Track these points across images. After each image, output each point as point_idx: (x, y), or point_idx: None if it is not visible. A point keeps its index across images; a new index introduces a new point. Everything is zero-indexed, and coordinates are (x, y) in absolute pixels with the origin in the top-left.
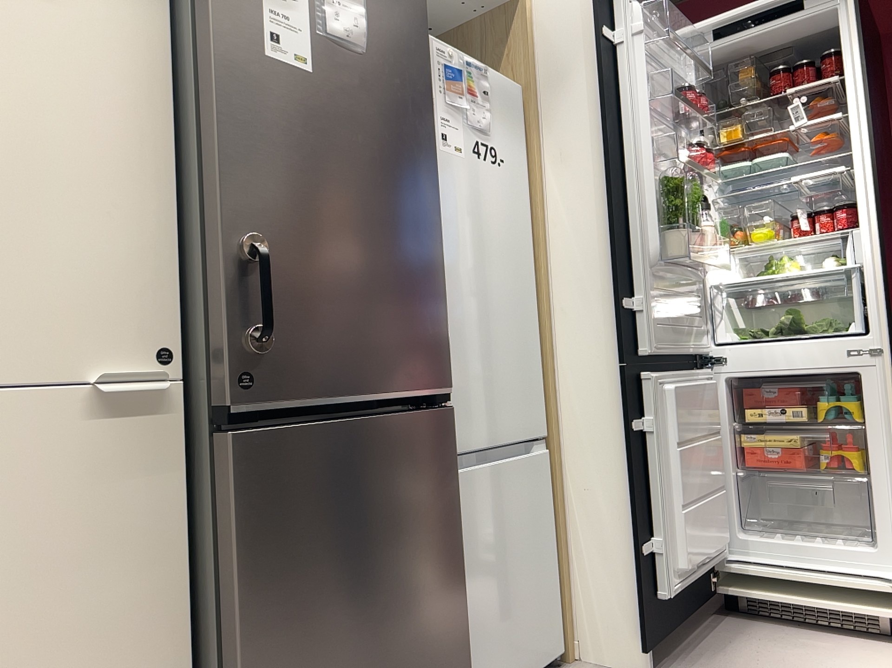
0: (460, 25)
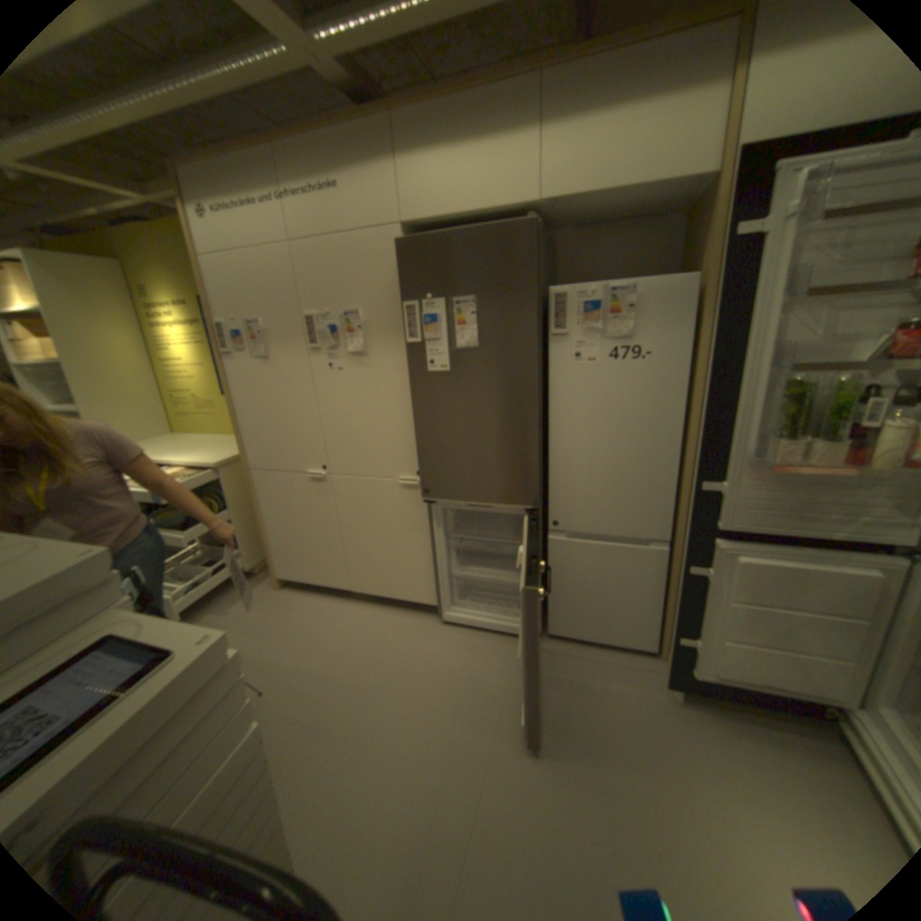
0: (702, 192)
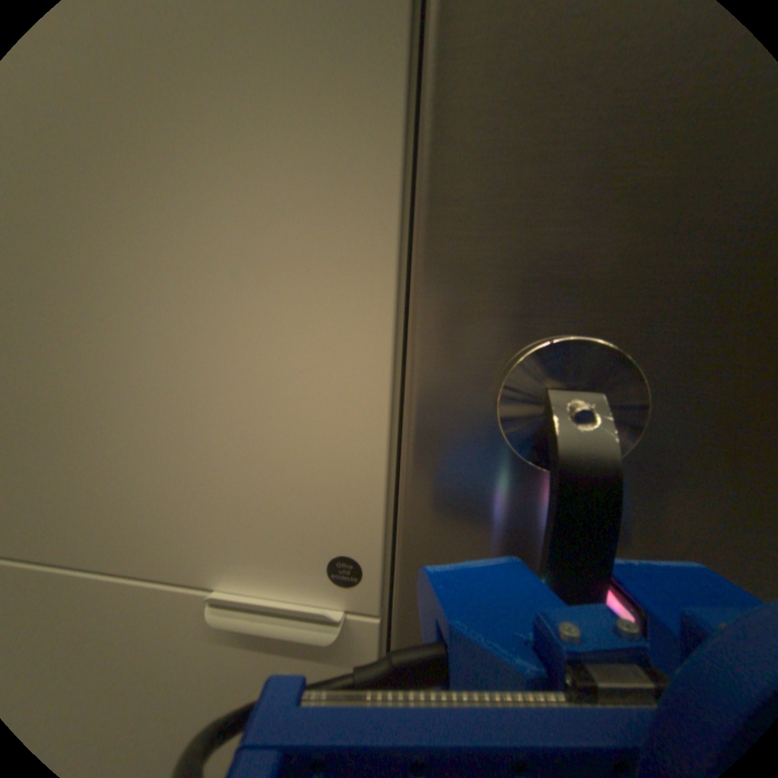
0: None
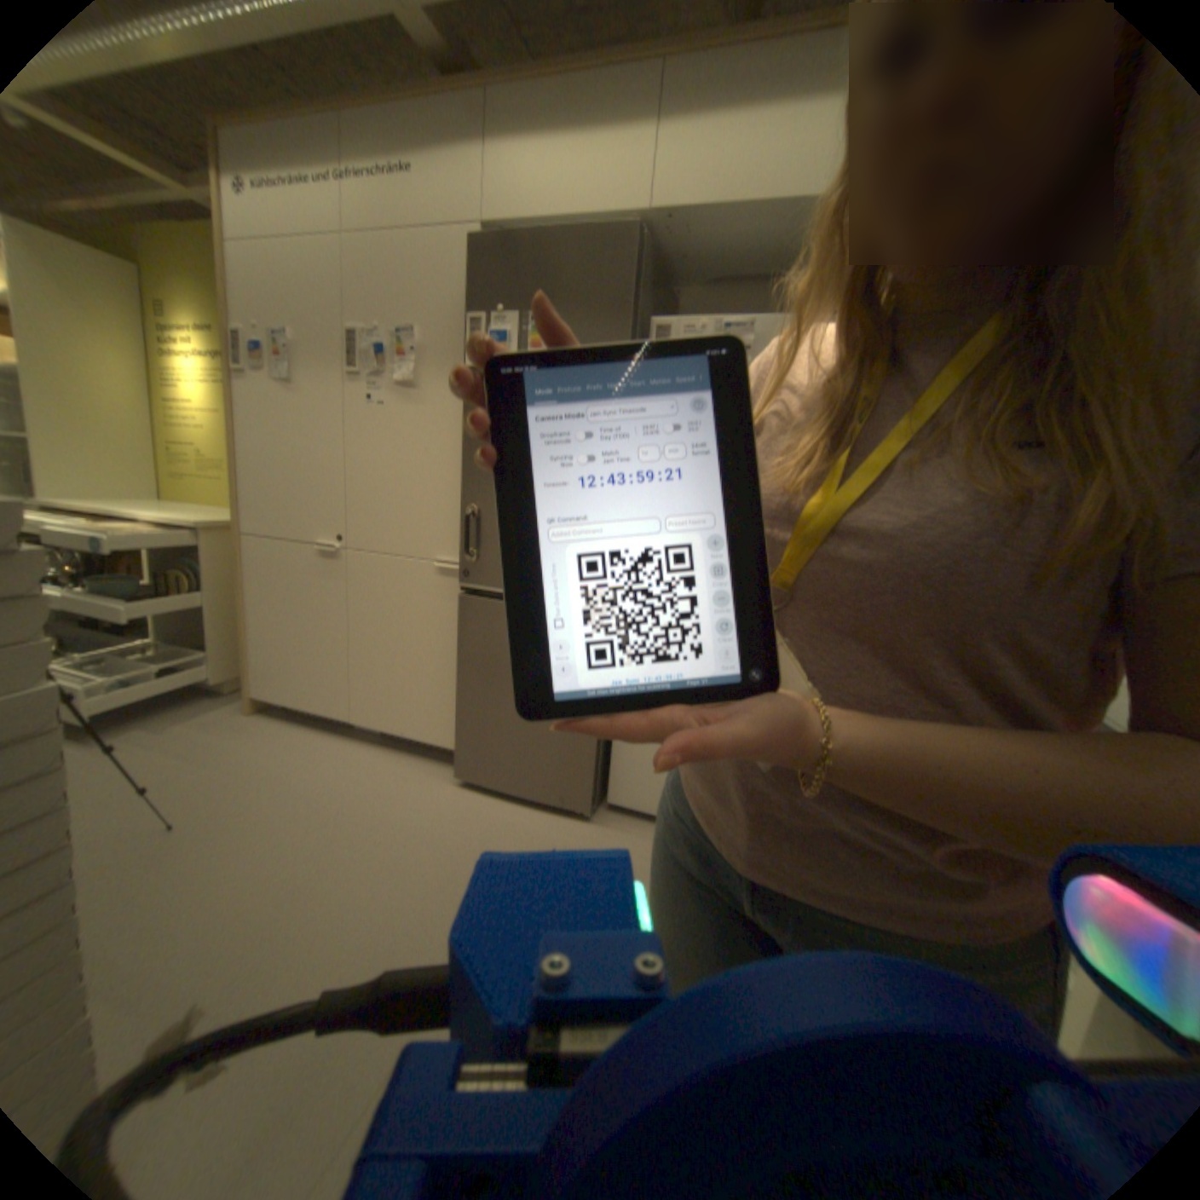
0: None
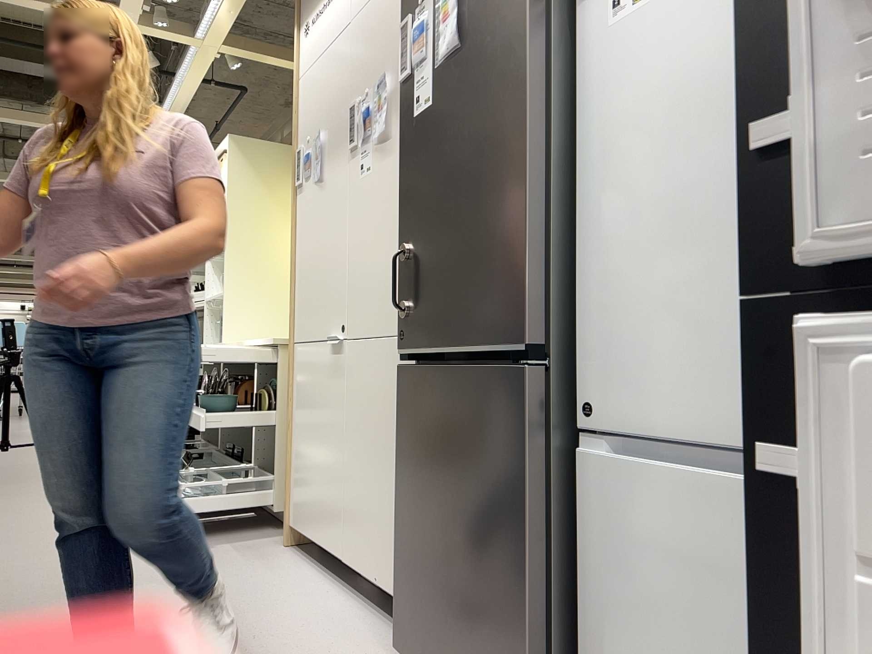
0: None
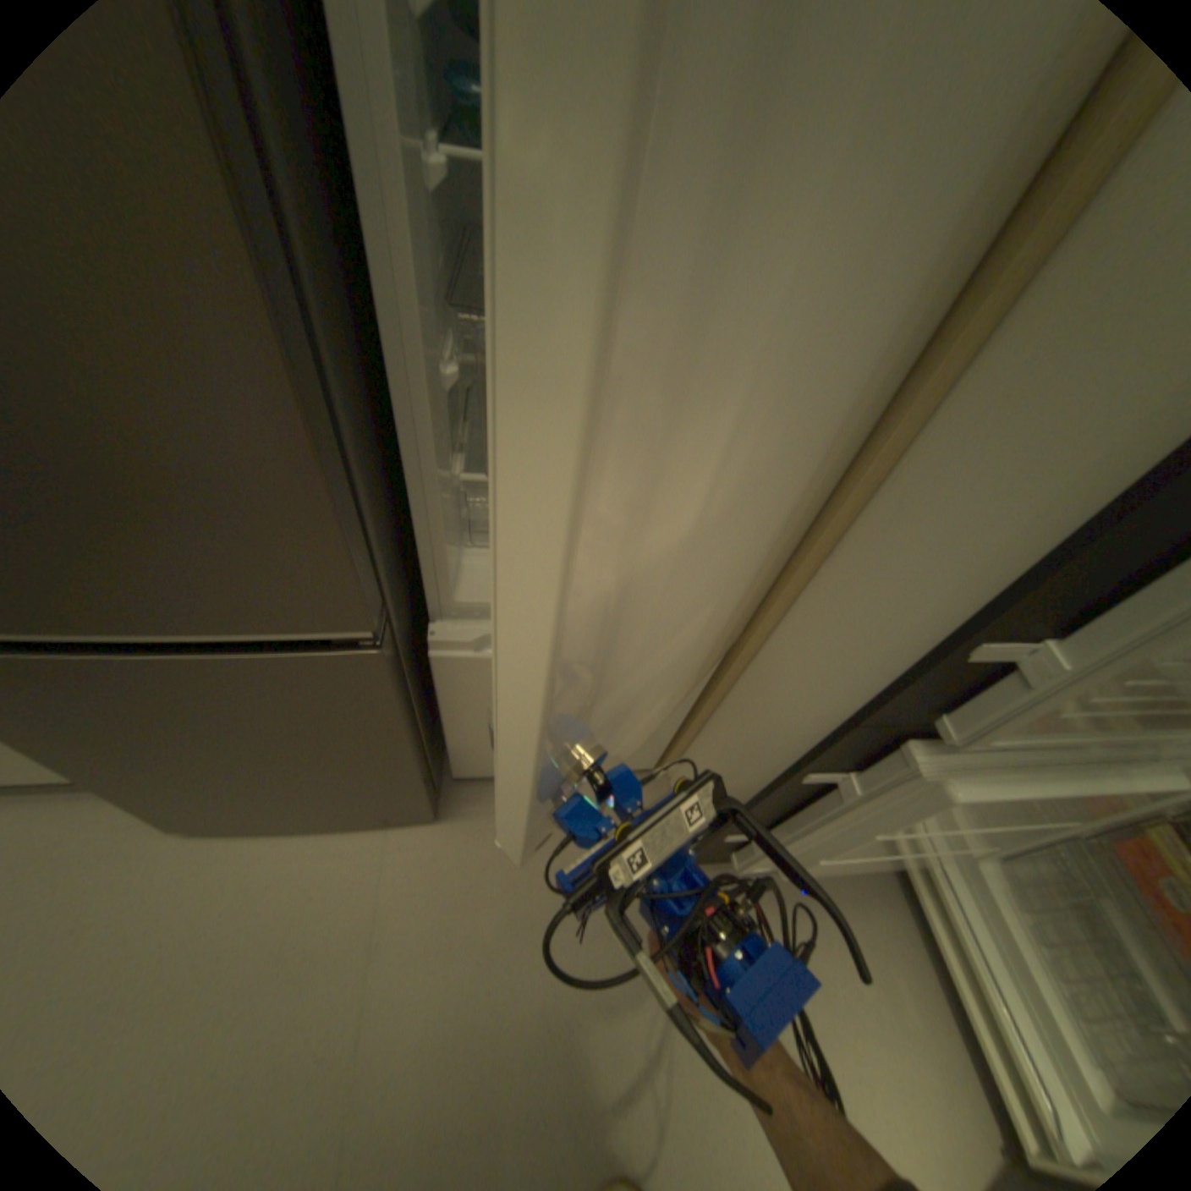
0: None
